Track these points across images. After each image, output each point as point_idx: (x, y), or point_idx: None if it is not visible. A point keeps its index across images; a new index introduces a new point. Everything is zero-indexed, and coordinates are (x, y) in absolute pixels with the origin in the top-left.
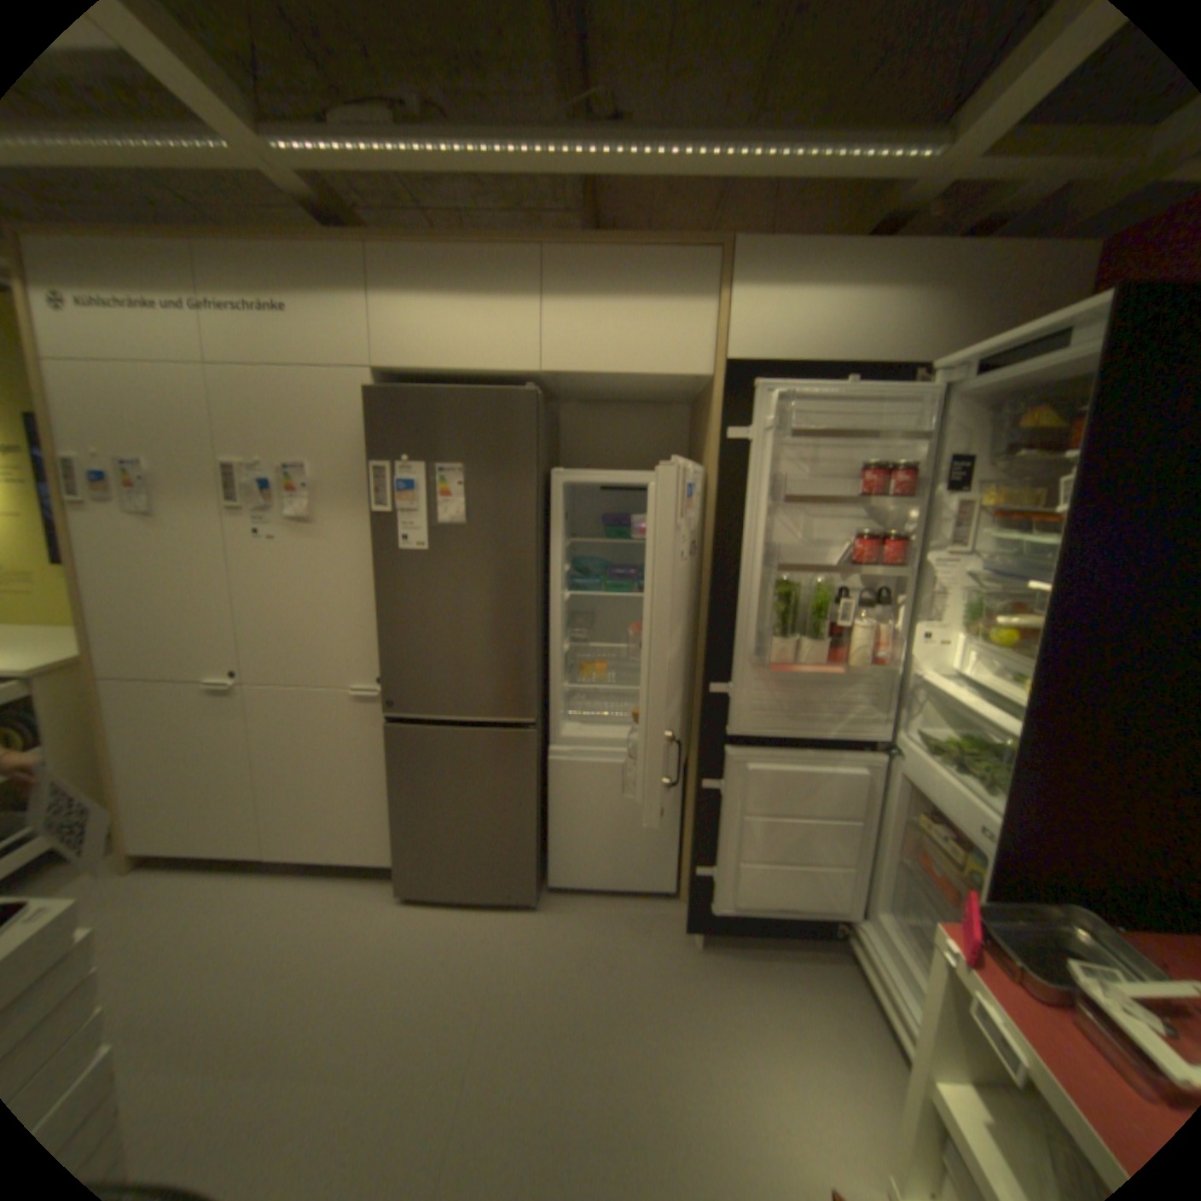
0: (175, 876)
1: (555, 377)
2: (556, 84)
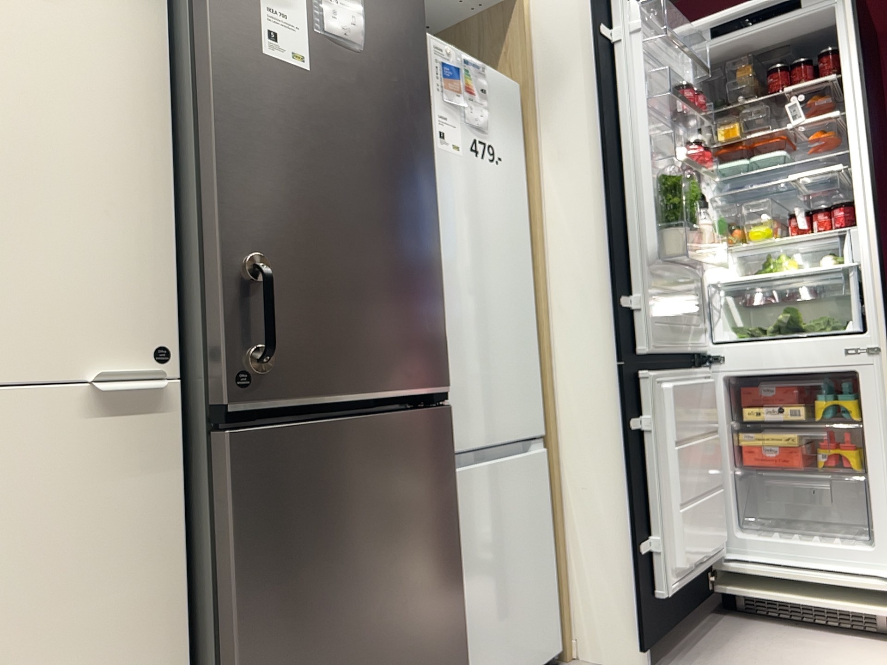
0: None
1: None
2: None
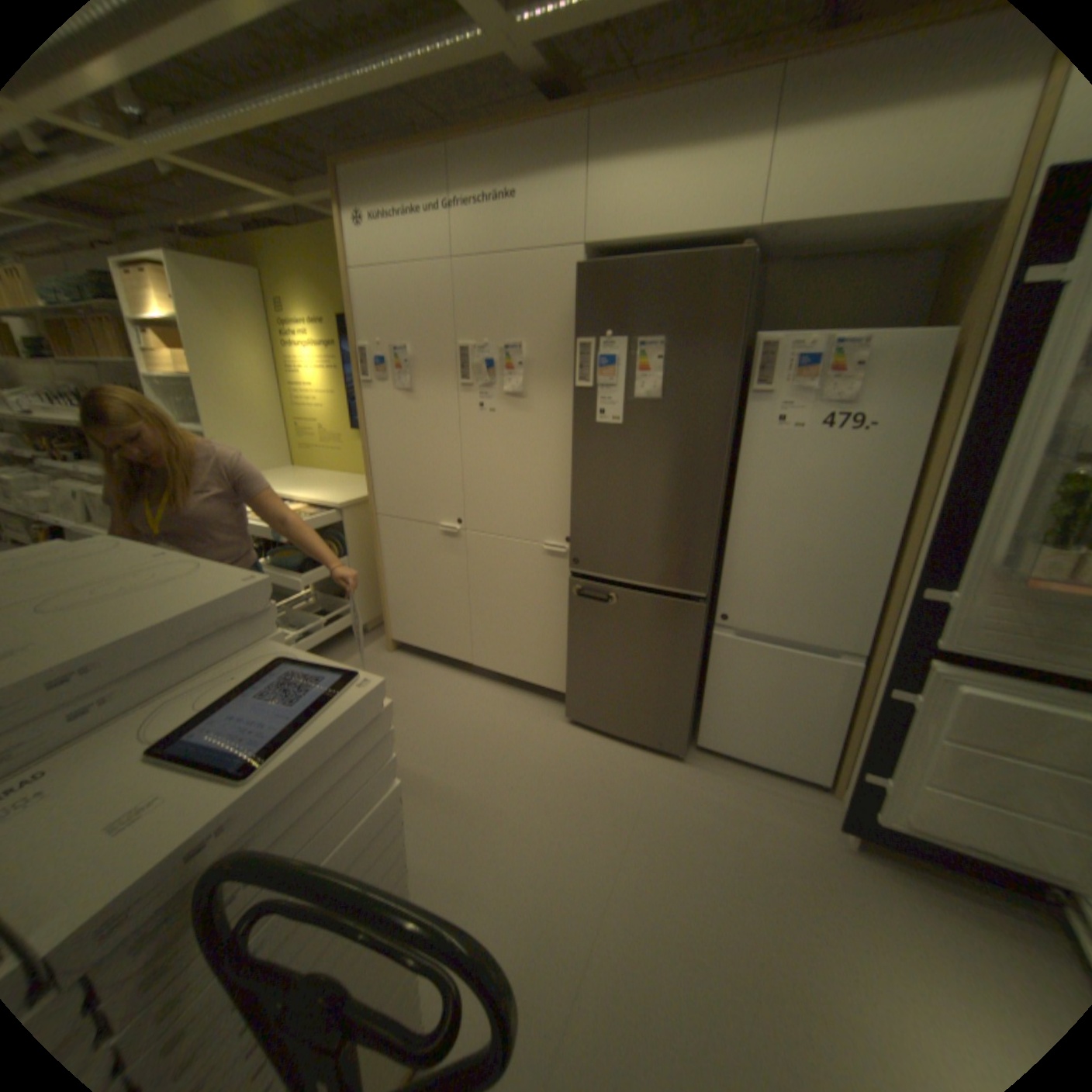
0: (420, 661)
1: (776, 230)
2: None
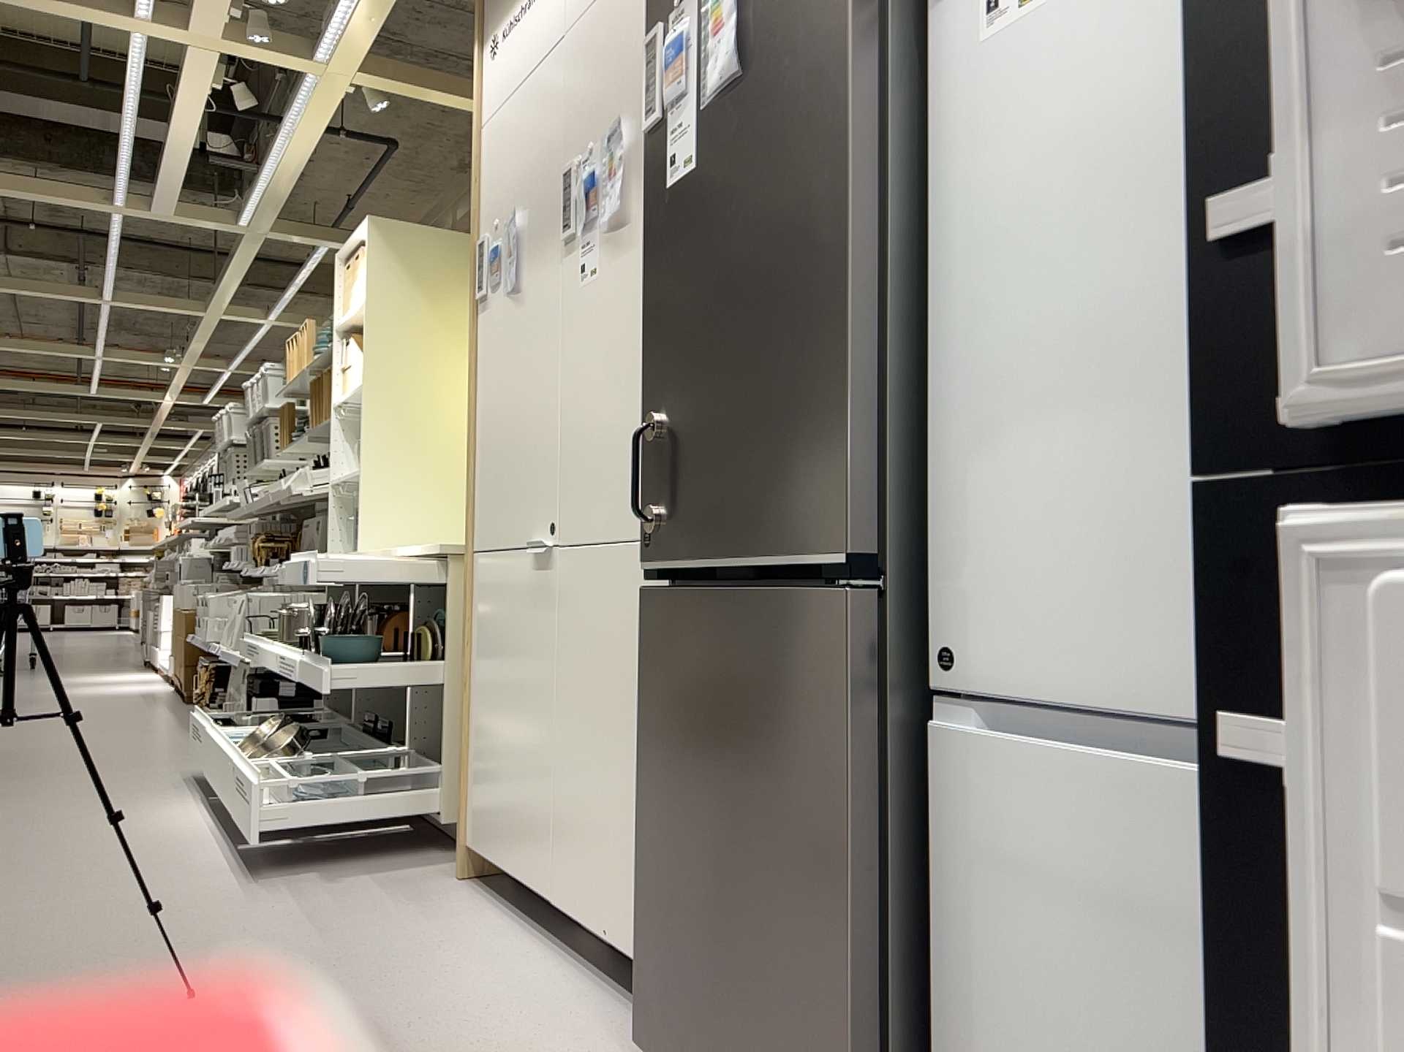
0: (491, 902)
1: None
2: None
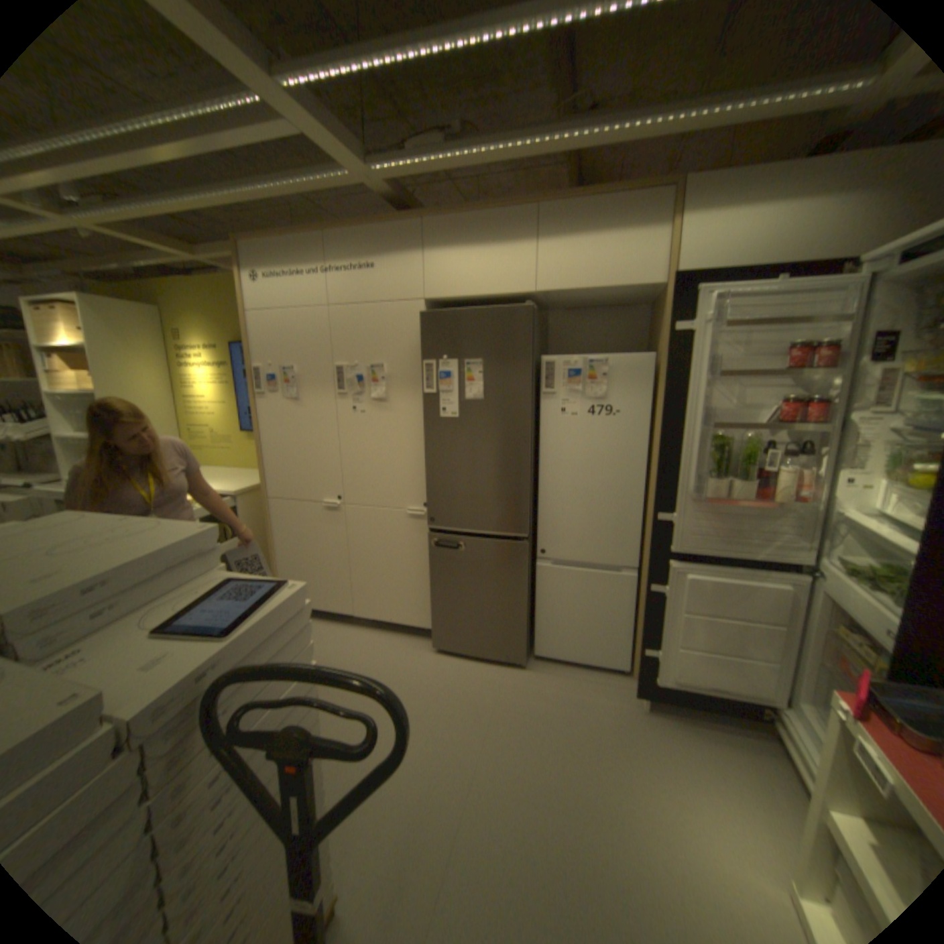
0: None
1: (546, 295)
2: (551, 91)
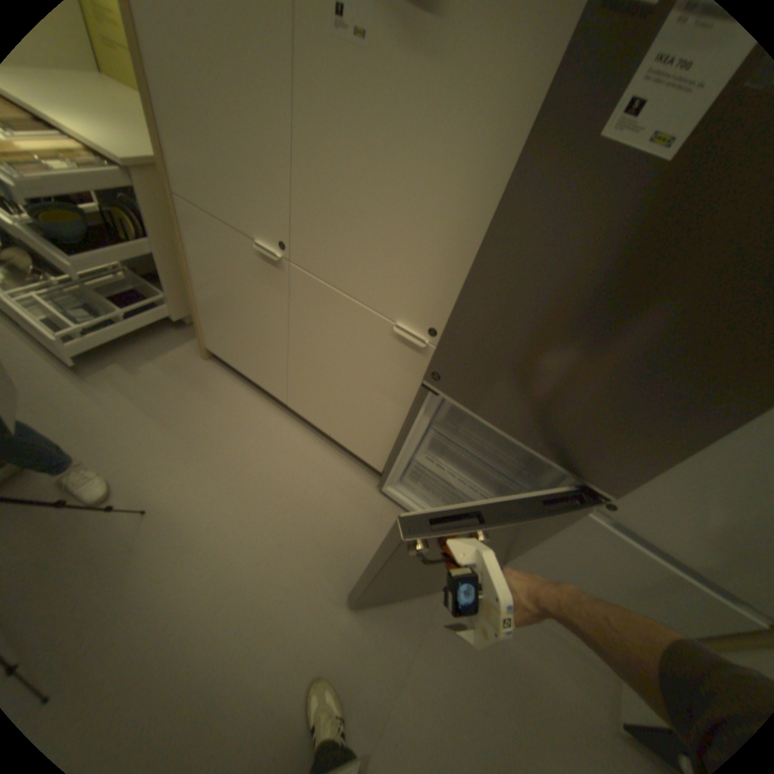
0: (235, 379)
1: None
2: None
